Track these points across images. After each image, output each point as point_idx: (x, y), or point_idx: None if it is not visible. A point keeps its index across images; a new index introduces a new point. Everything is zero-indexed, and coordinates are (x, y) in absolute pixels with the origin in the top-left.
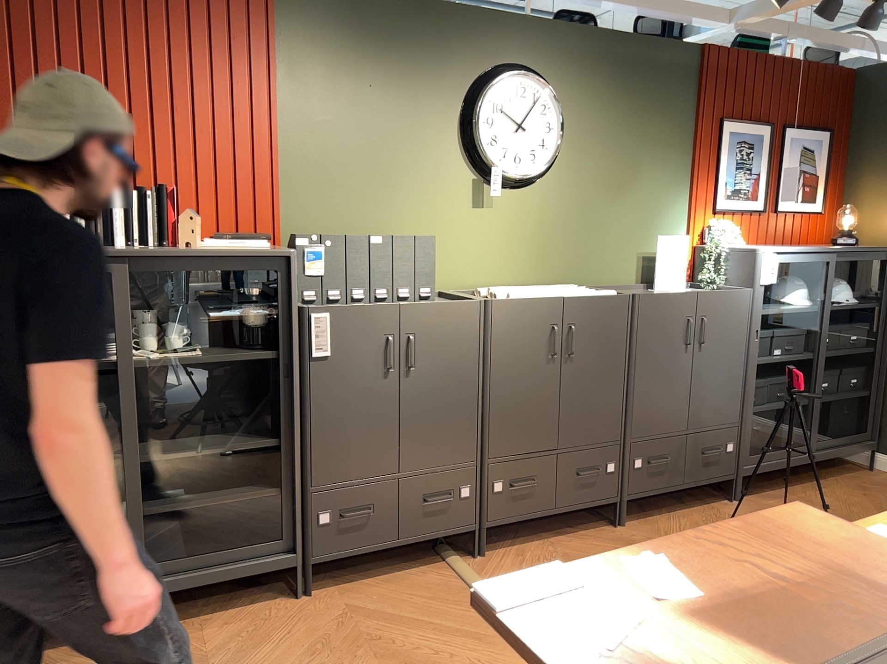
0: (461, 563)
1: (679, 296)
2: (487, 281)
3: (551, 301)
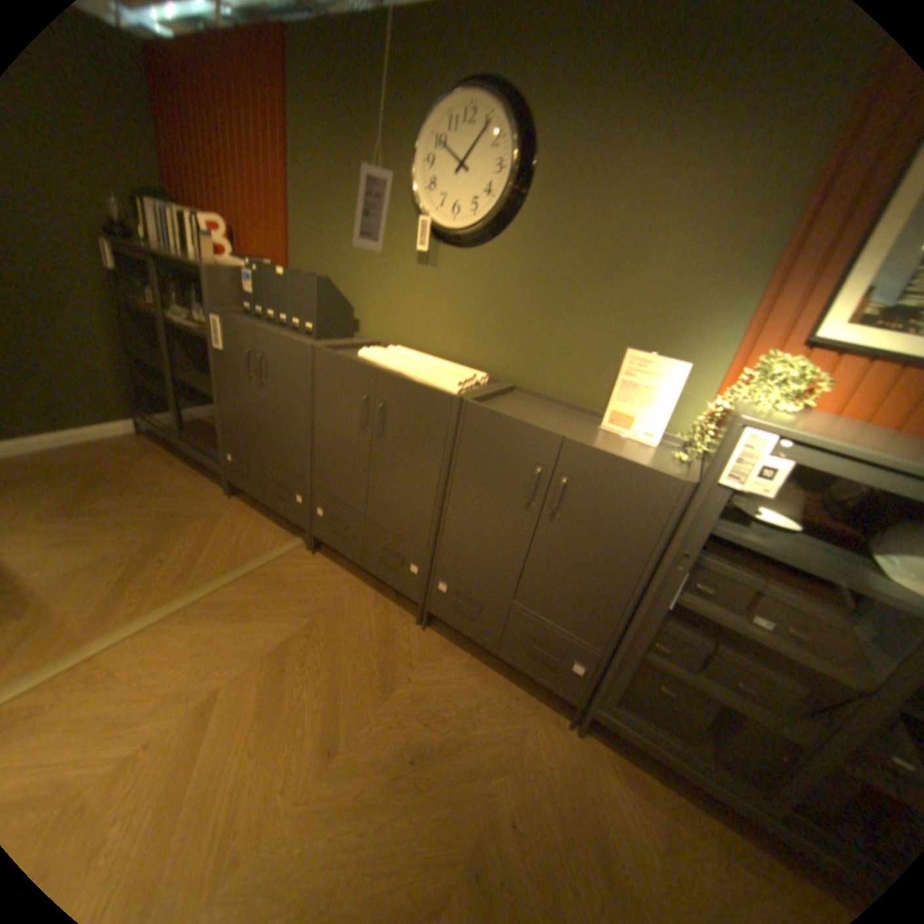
0: (292, 544)
1: (528, 429)
2: (422, 345)
3: (364, 368)
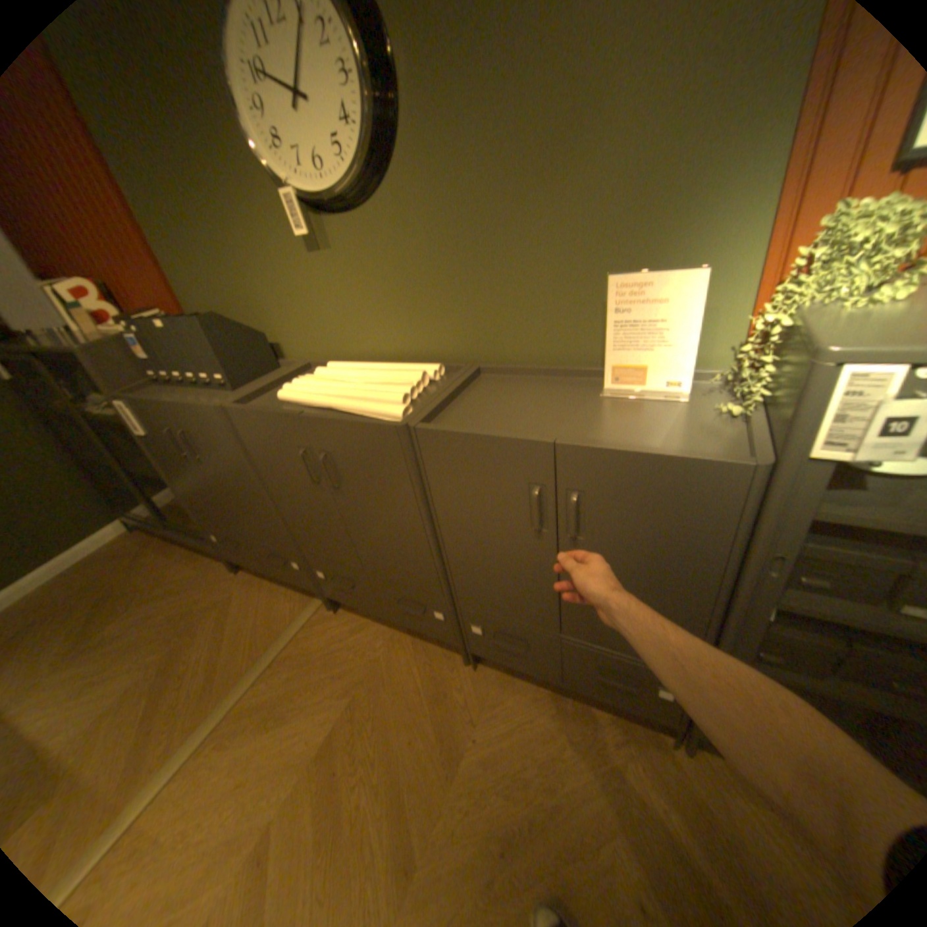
0: (311, 609)
1: (502, 444)
2: (356, 351)
3: (285, 418)
